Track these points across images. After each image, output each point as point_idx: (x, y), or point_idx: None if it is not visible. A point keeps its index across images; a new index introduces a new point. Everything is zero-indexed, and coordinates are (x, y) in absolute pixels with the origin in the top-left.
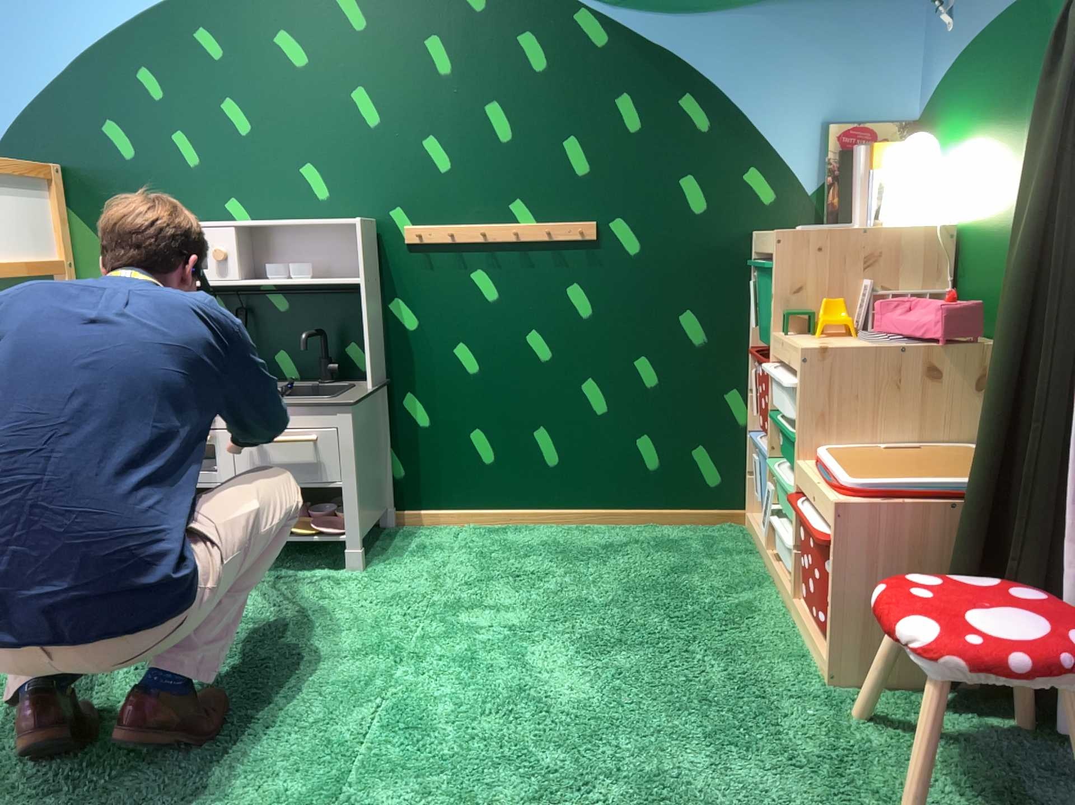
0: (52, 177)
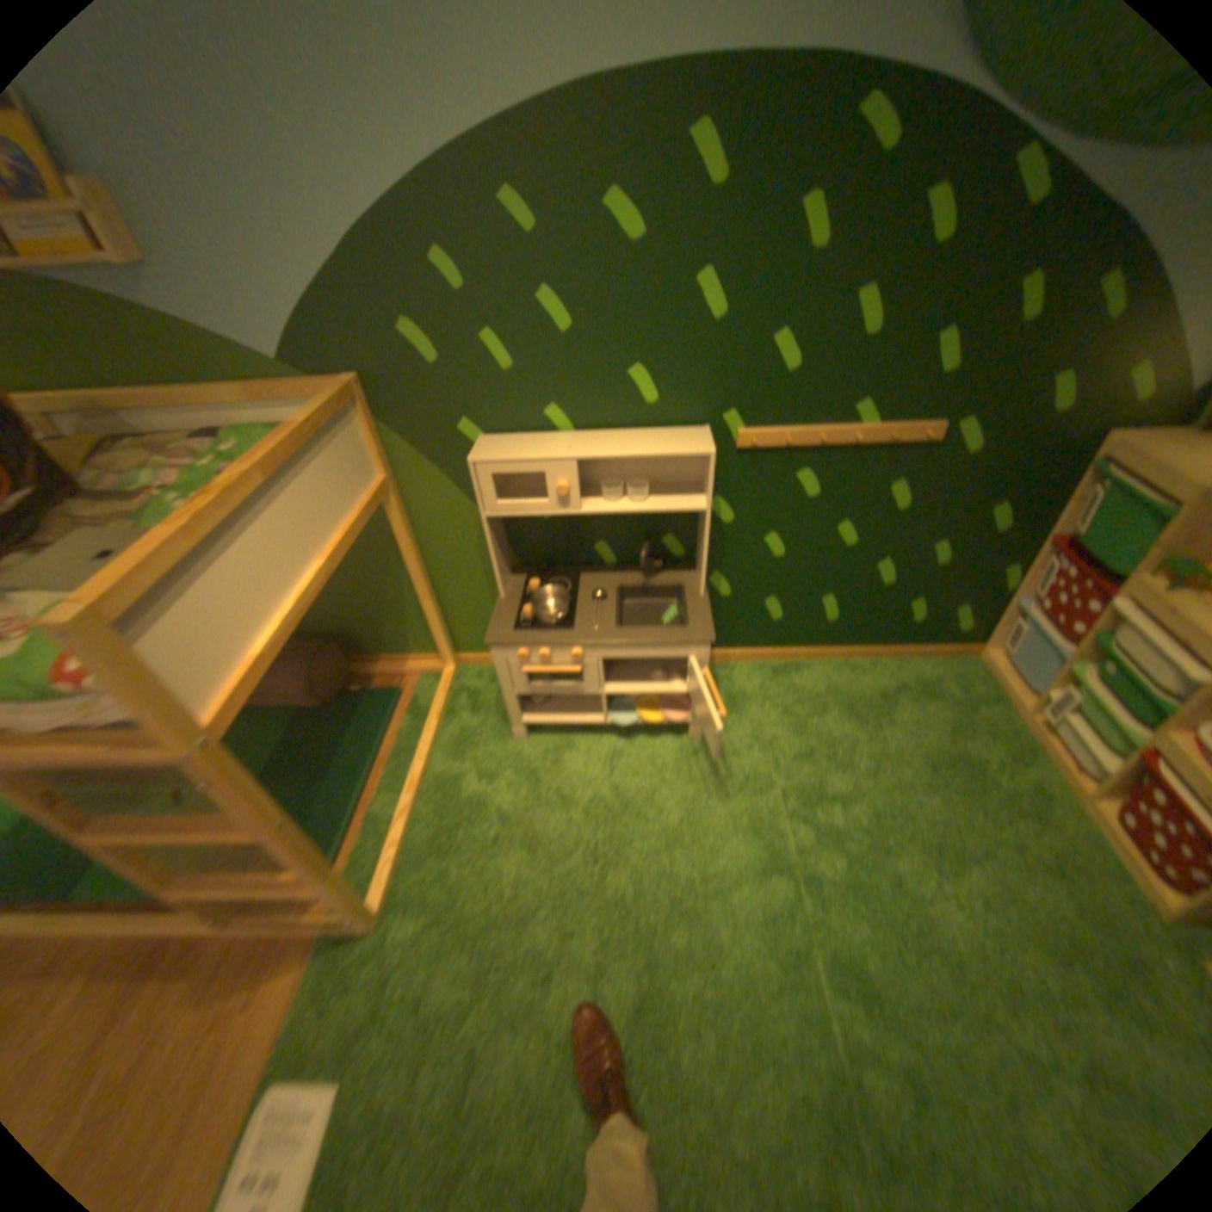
0: (354, 396)
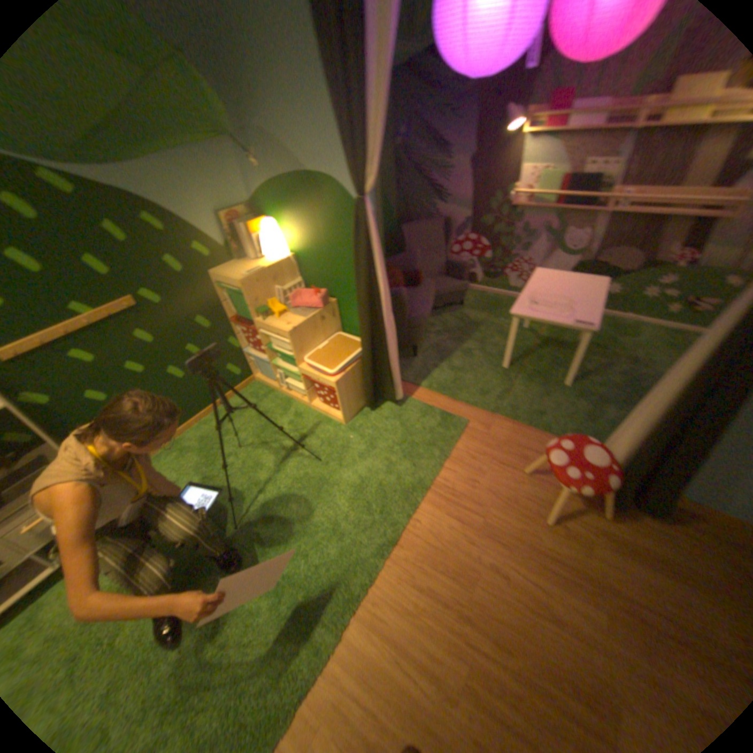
0: None
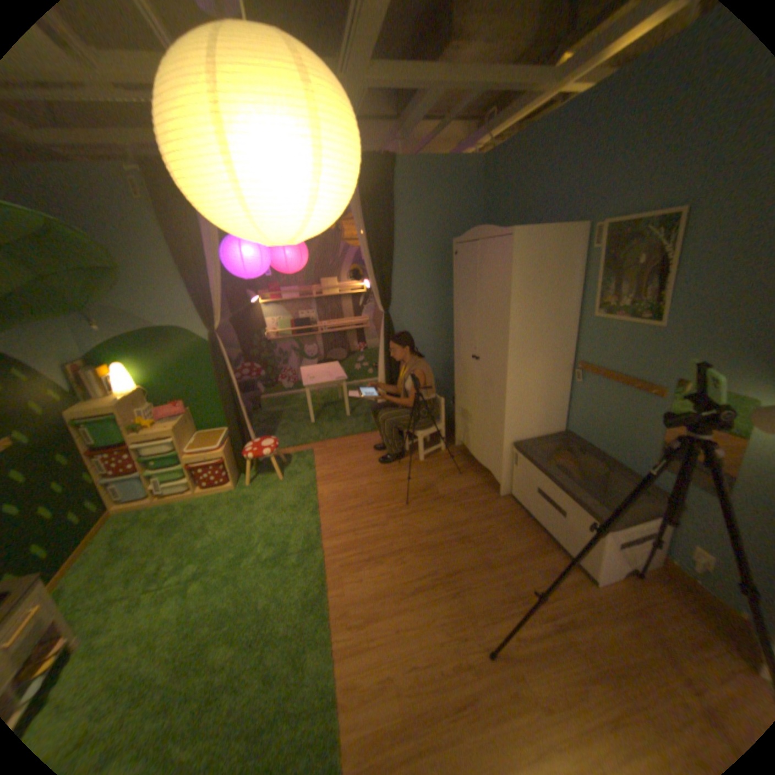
0: None
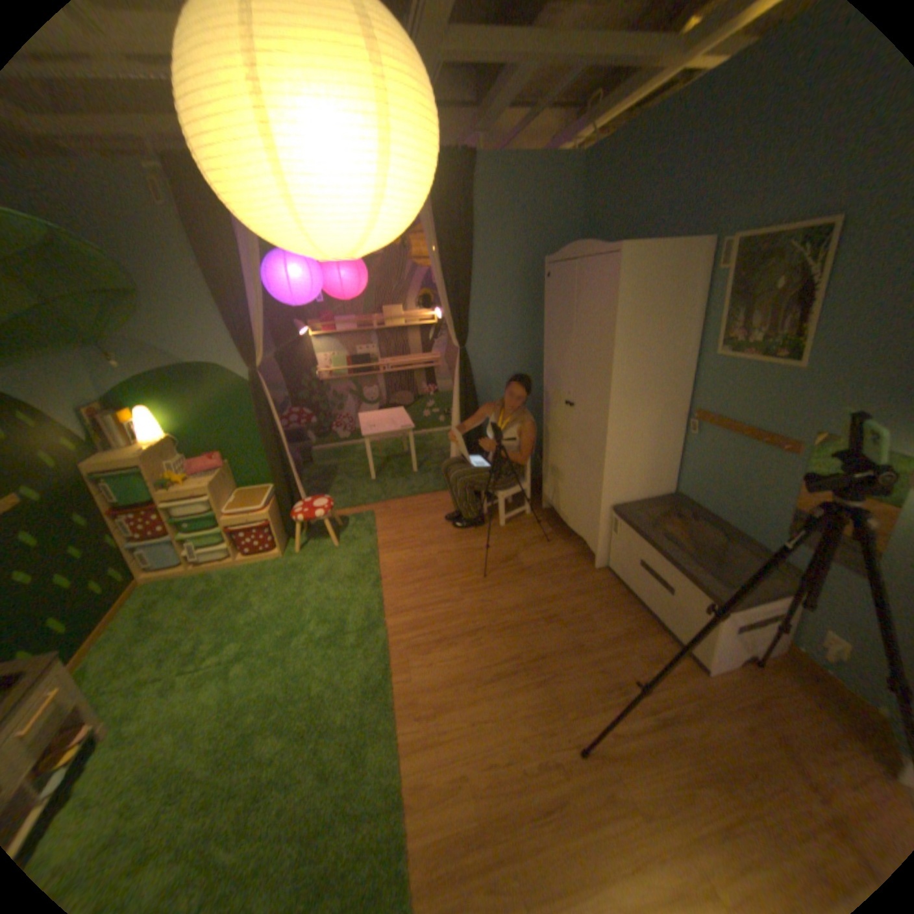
0: None
